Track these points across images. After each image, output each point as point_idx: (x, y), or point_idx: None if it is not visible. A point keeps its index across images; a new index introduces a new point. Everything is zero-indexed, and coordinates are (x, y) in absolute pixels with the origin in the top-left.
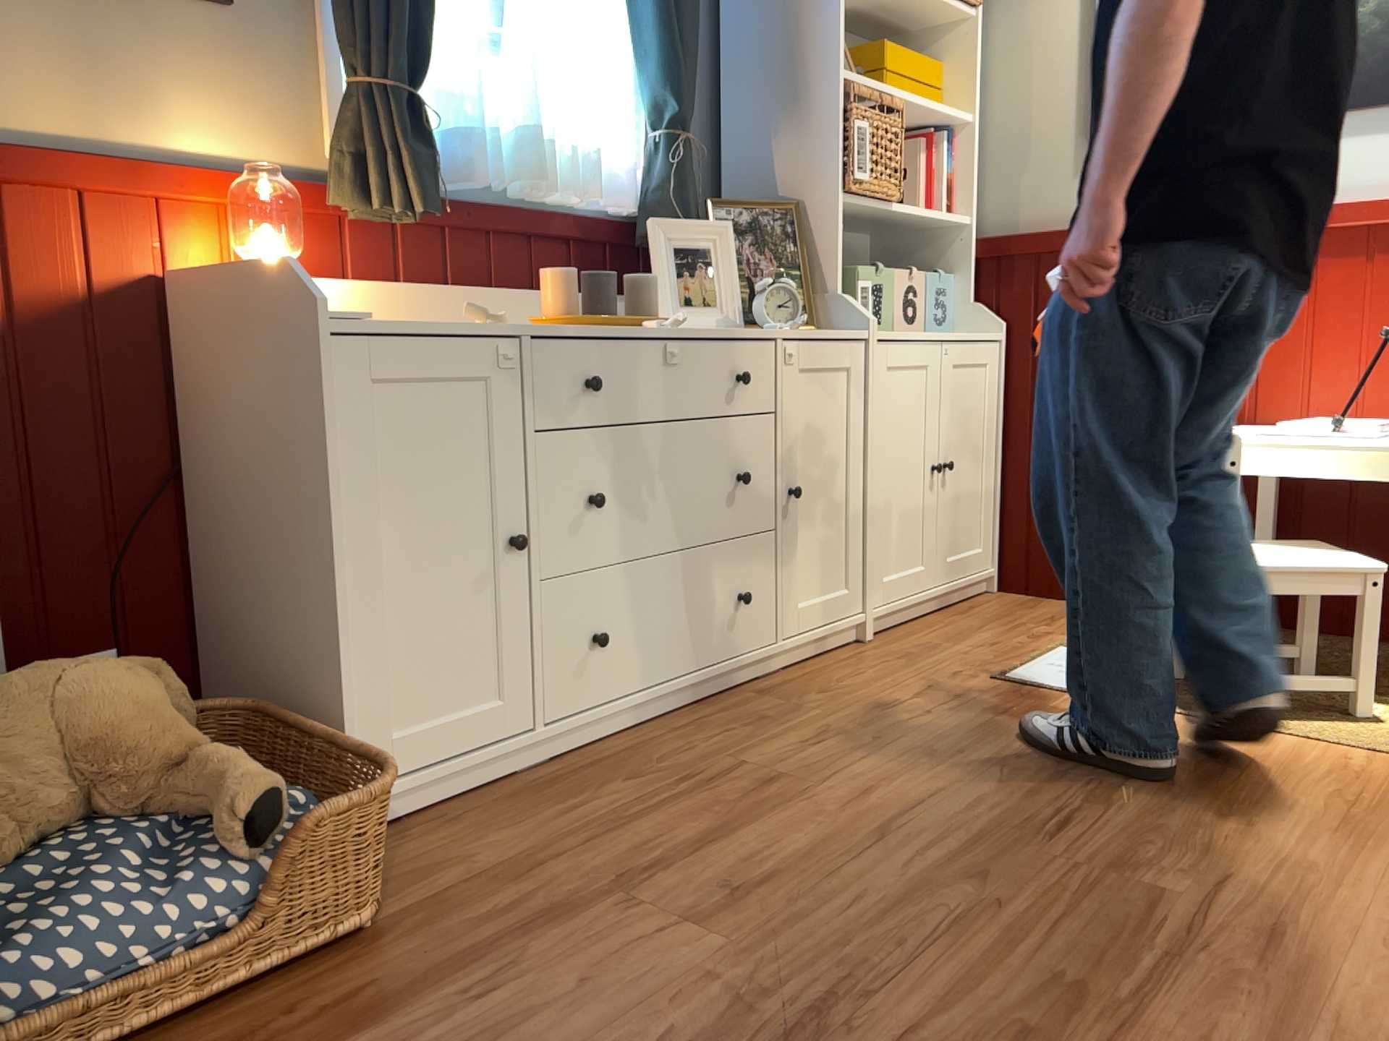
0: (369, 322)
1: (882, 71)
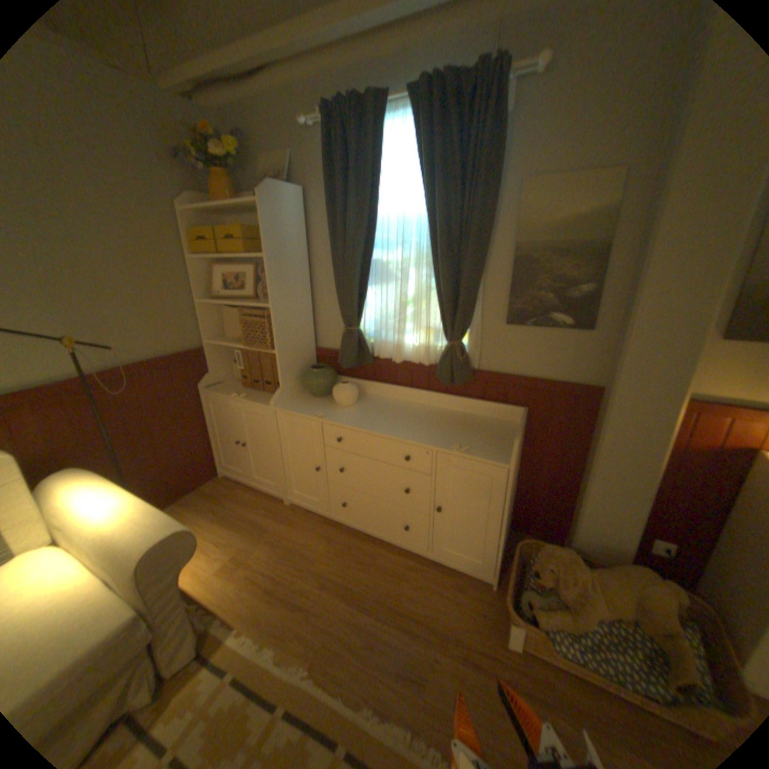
0: None
1: None
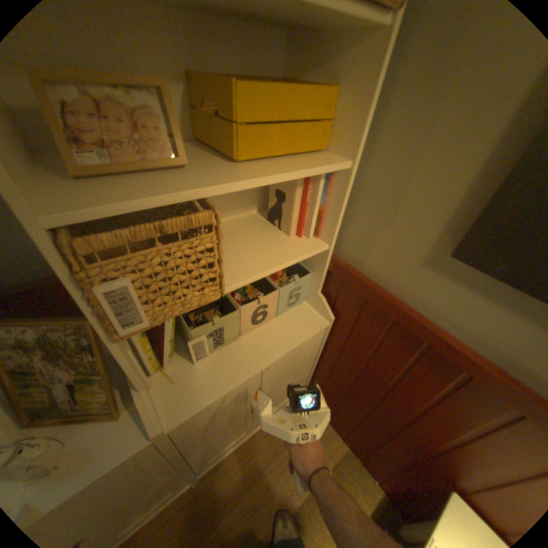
0: None
1: (233, 125)
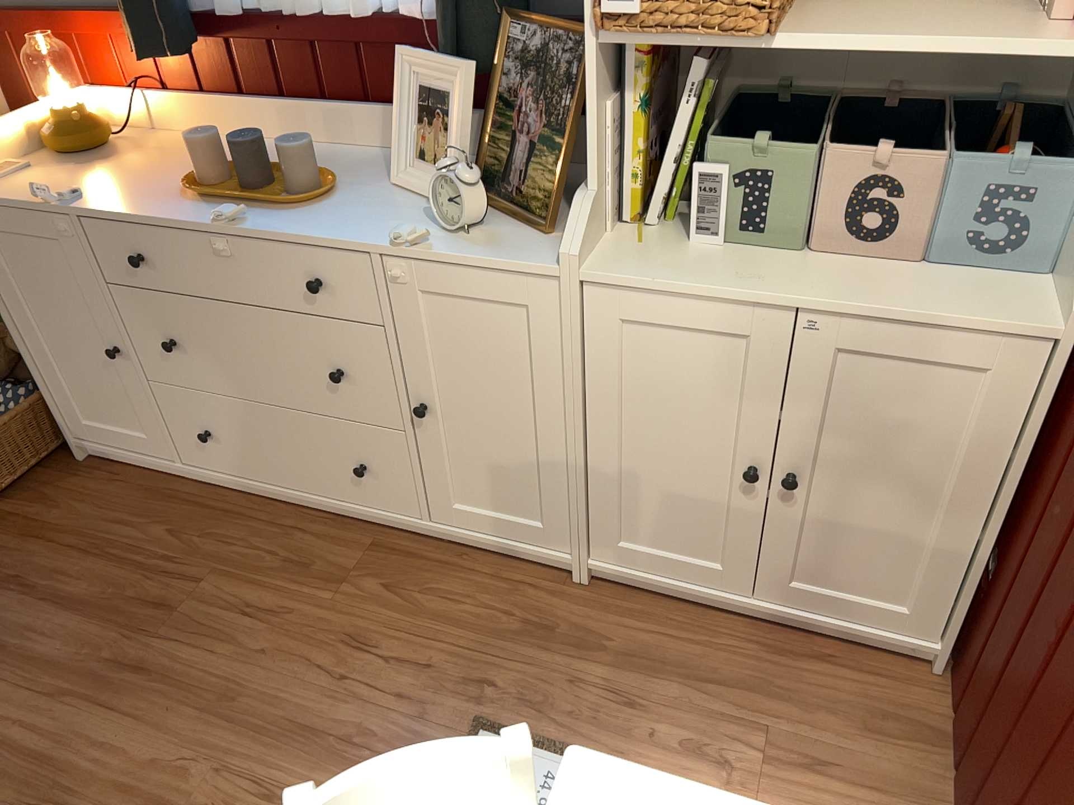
0: (11, 191)
1: None
